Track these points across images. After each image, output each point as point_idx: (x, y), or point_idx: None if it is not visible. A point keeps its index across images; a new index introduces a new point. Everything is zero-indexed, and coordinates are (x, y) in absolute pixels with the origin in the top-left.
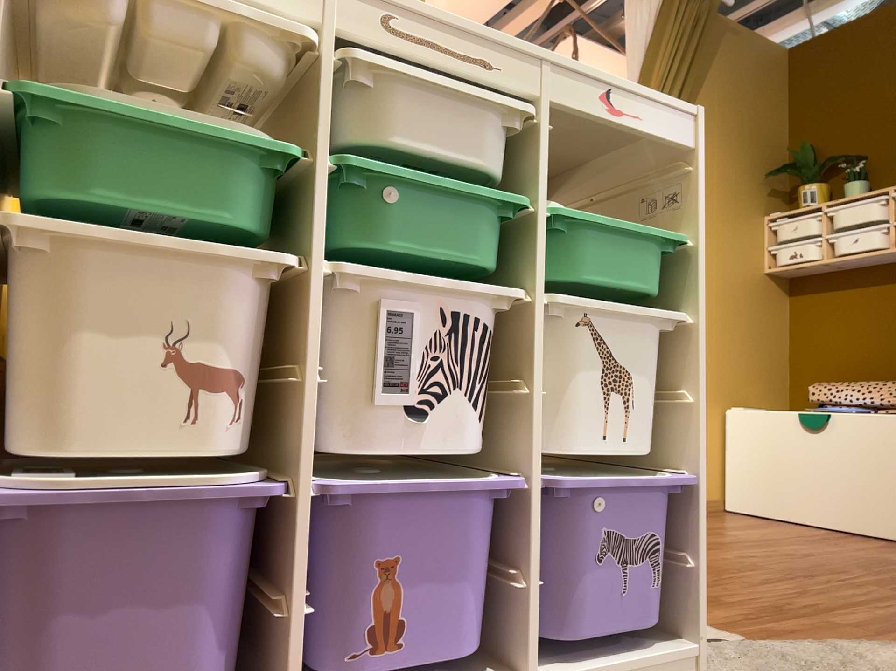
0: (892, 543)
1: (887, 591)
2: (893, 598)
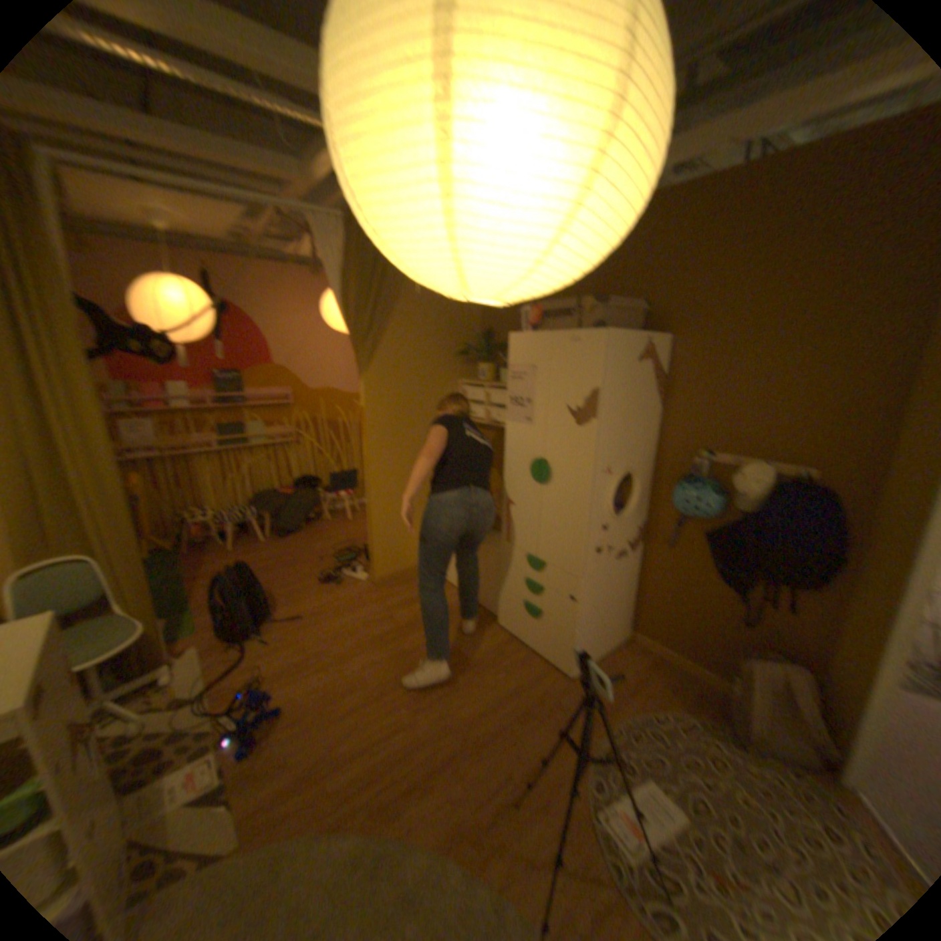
0: (486, 622)
1: (407, 727)
2: (401, 740)
